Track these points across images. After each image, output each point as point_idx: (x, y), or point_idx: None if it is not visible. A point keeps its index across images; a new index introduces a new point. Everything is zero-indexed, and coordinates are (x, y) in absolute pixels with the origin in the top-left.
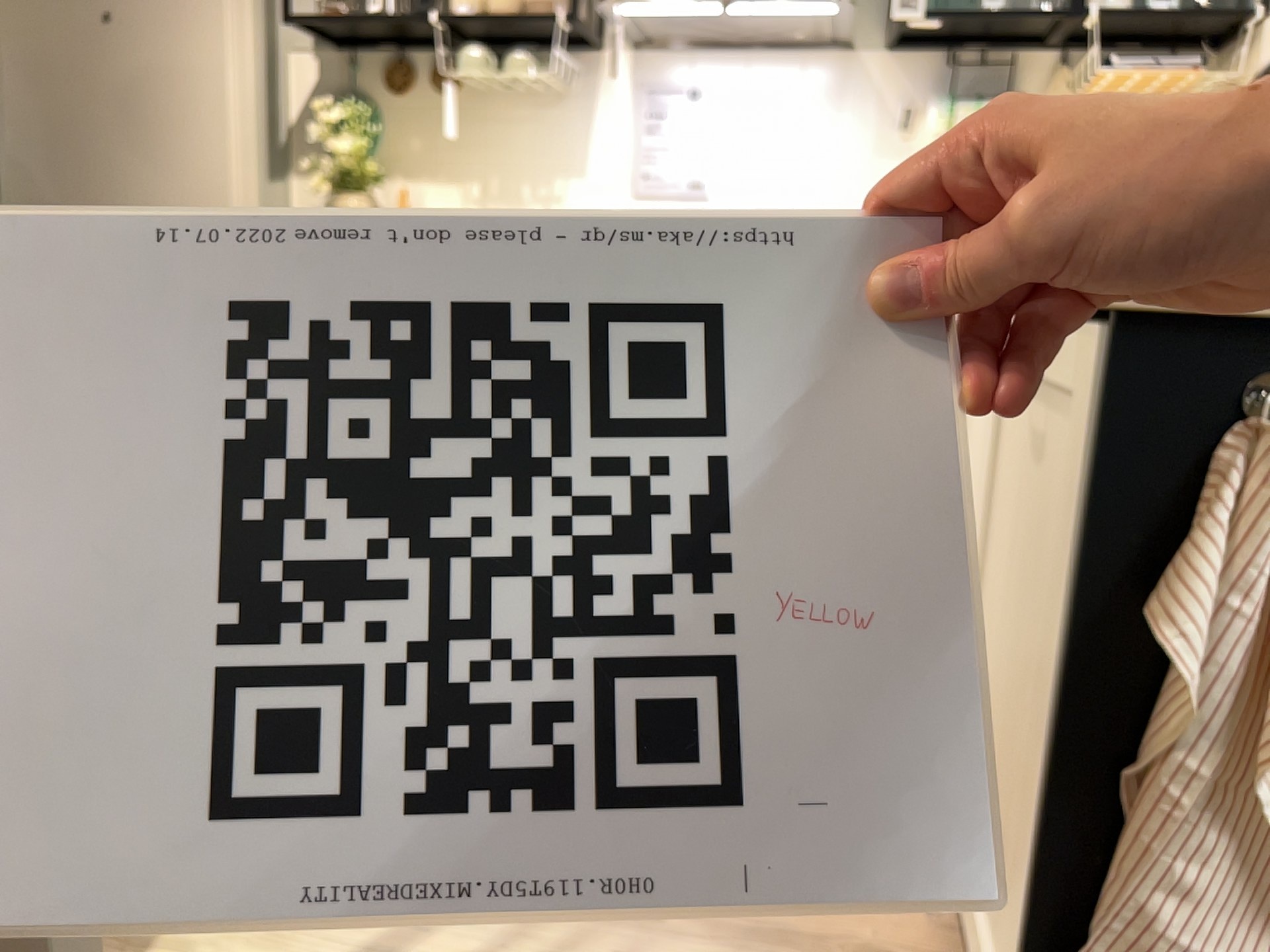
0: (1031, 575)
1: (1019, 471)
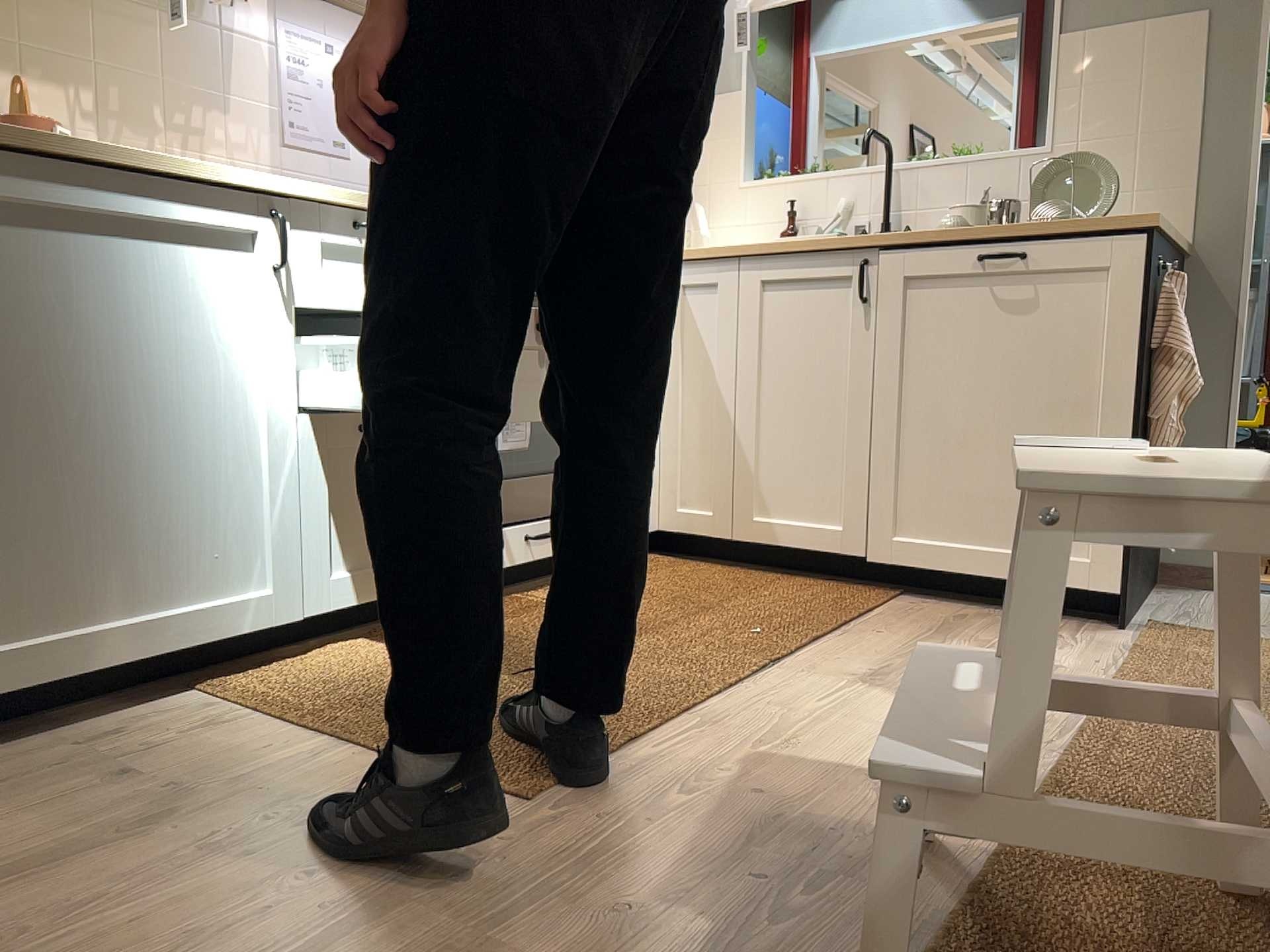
0: (997, 368)
1: (936, 327)
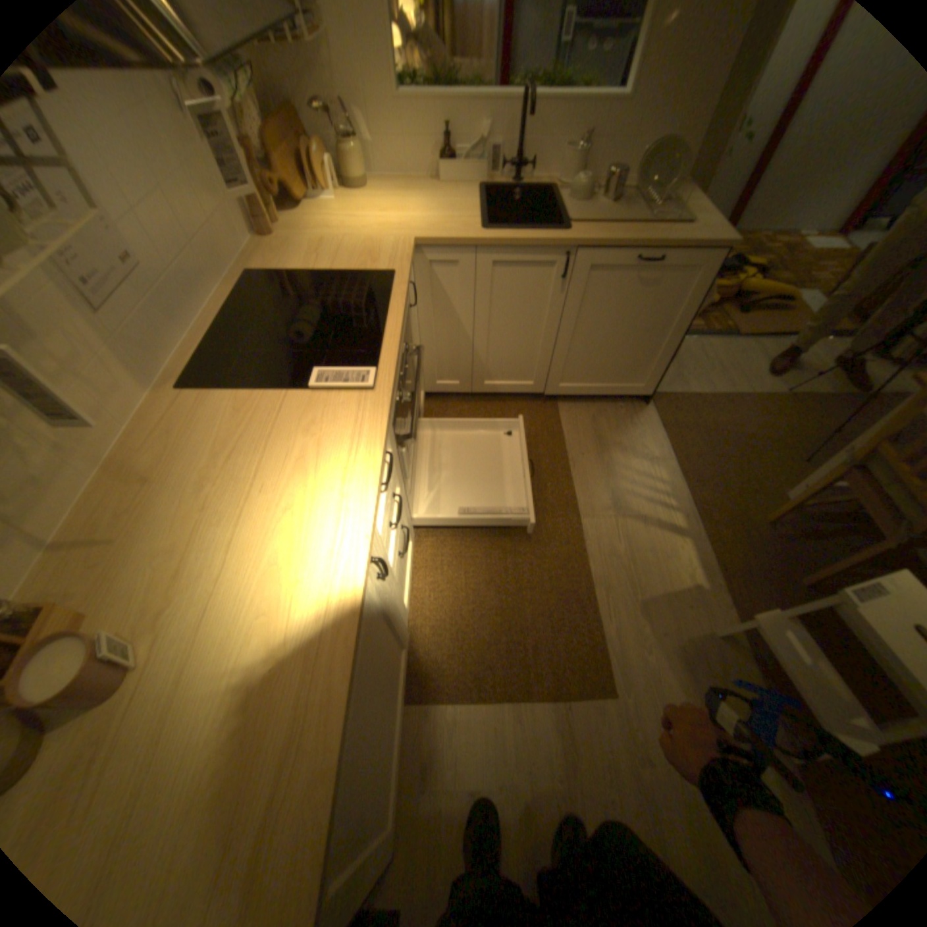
0: (629, 312)
1: (603, 291)
